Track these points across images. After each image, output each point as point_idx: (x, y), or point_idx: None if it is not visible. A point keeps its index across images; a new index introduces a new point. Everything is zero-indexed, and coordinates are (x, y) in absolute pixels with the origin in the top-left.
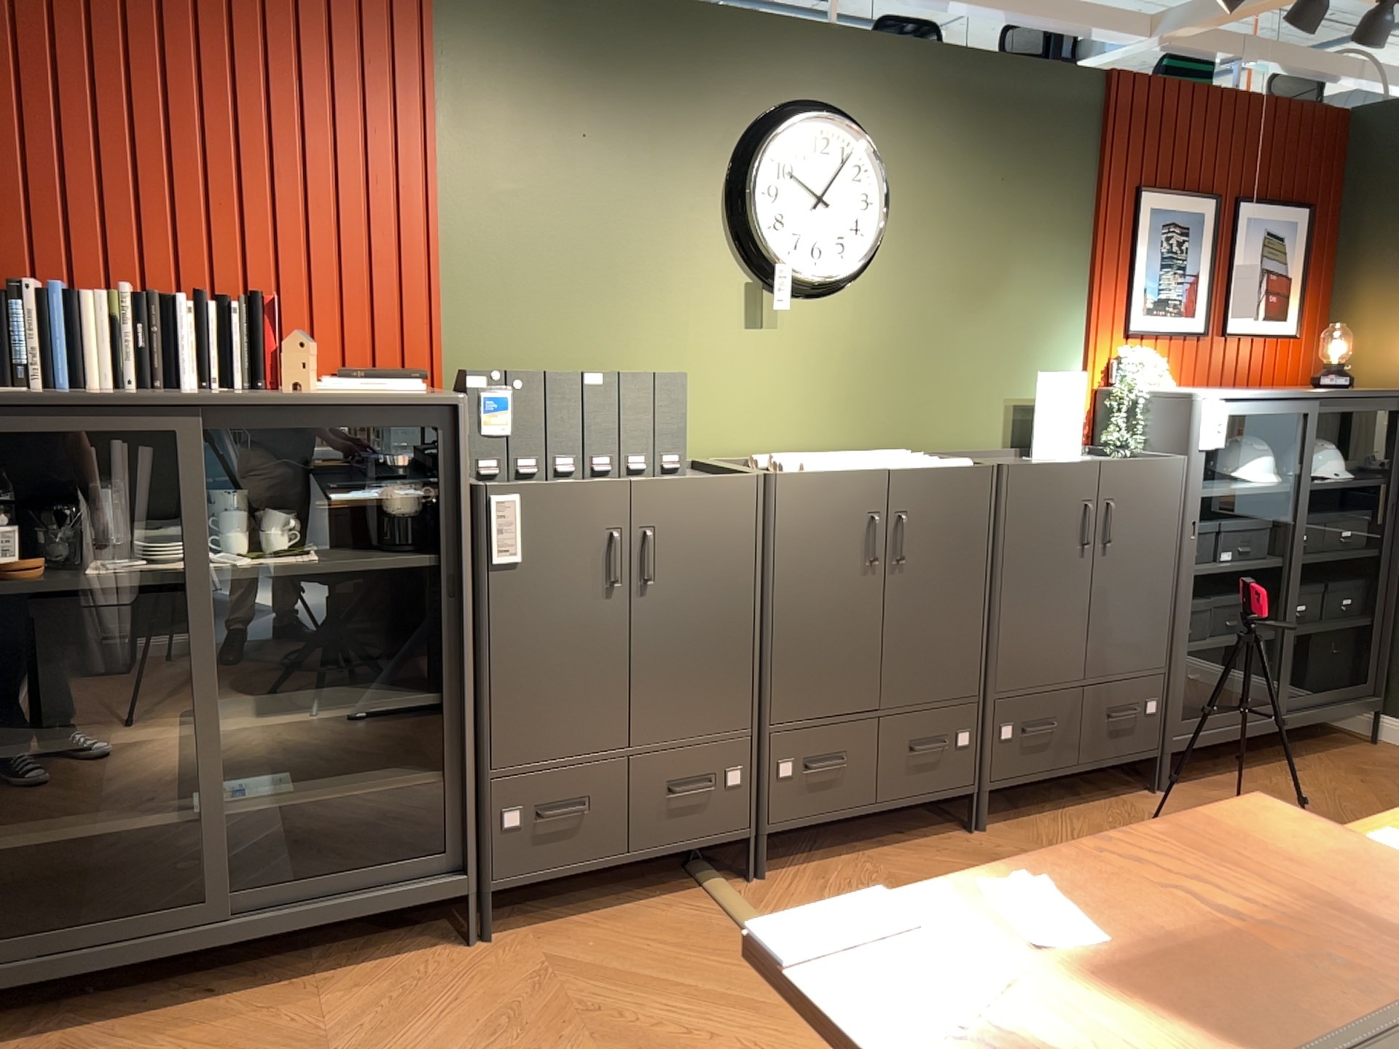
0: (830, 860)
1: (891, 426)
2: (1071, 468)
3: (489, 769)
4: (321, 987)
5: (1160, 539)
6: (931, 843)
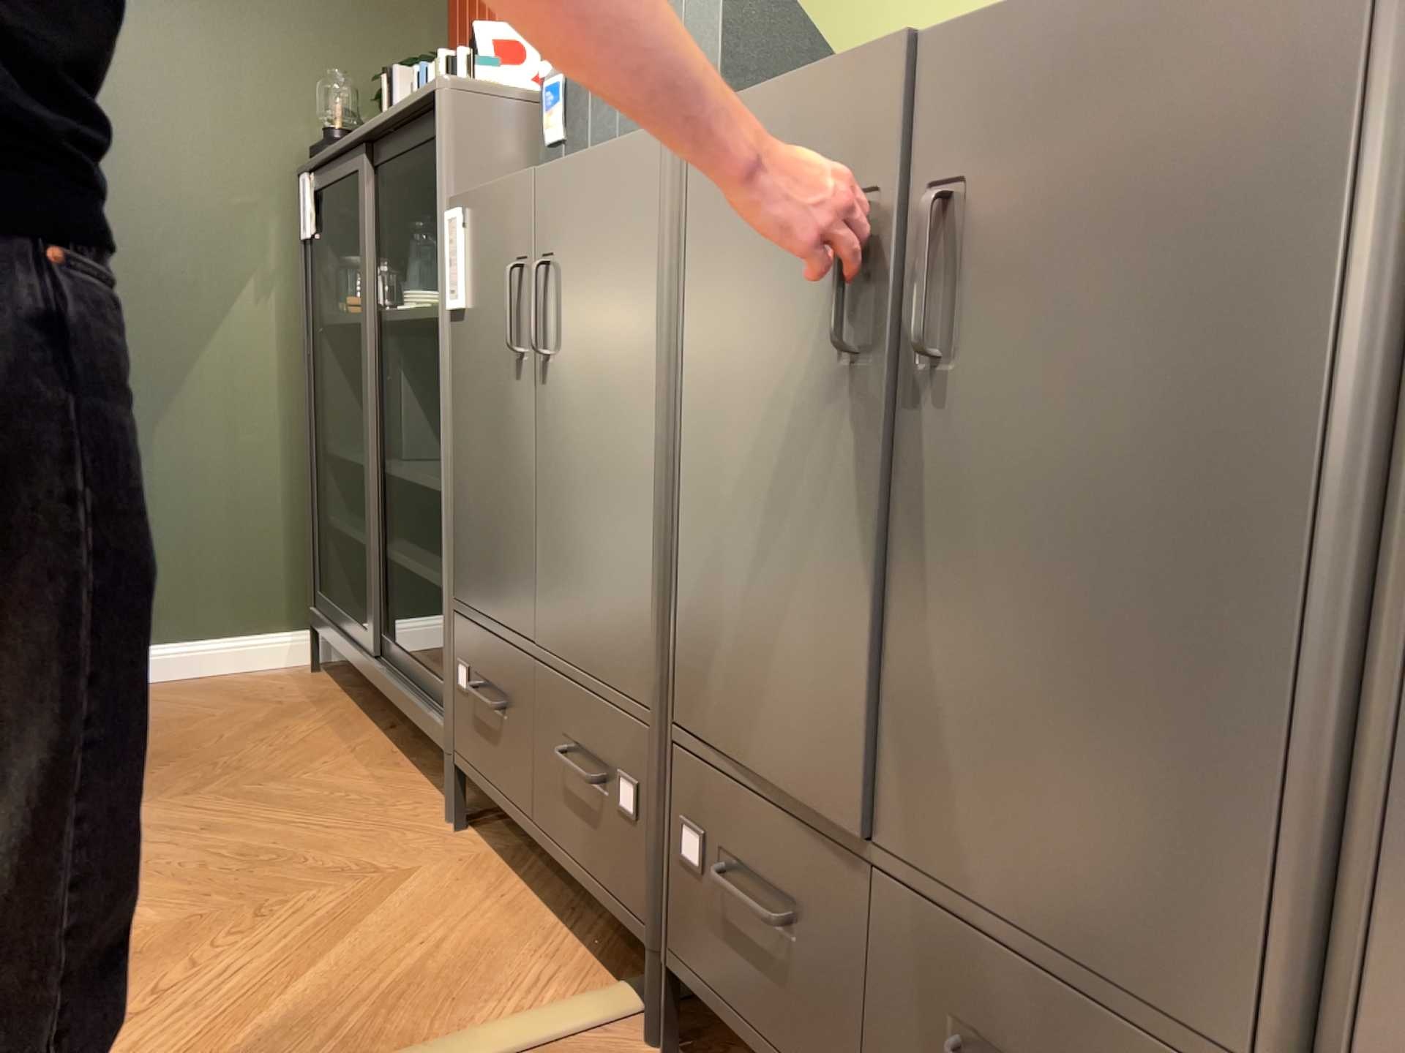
0: None
1: None
2: None
3: (452, 596)
4: (379, 766)
5: None
6: None
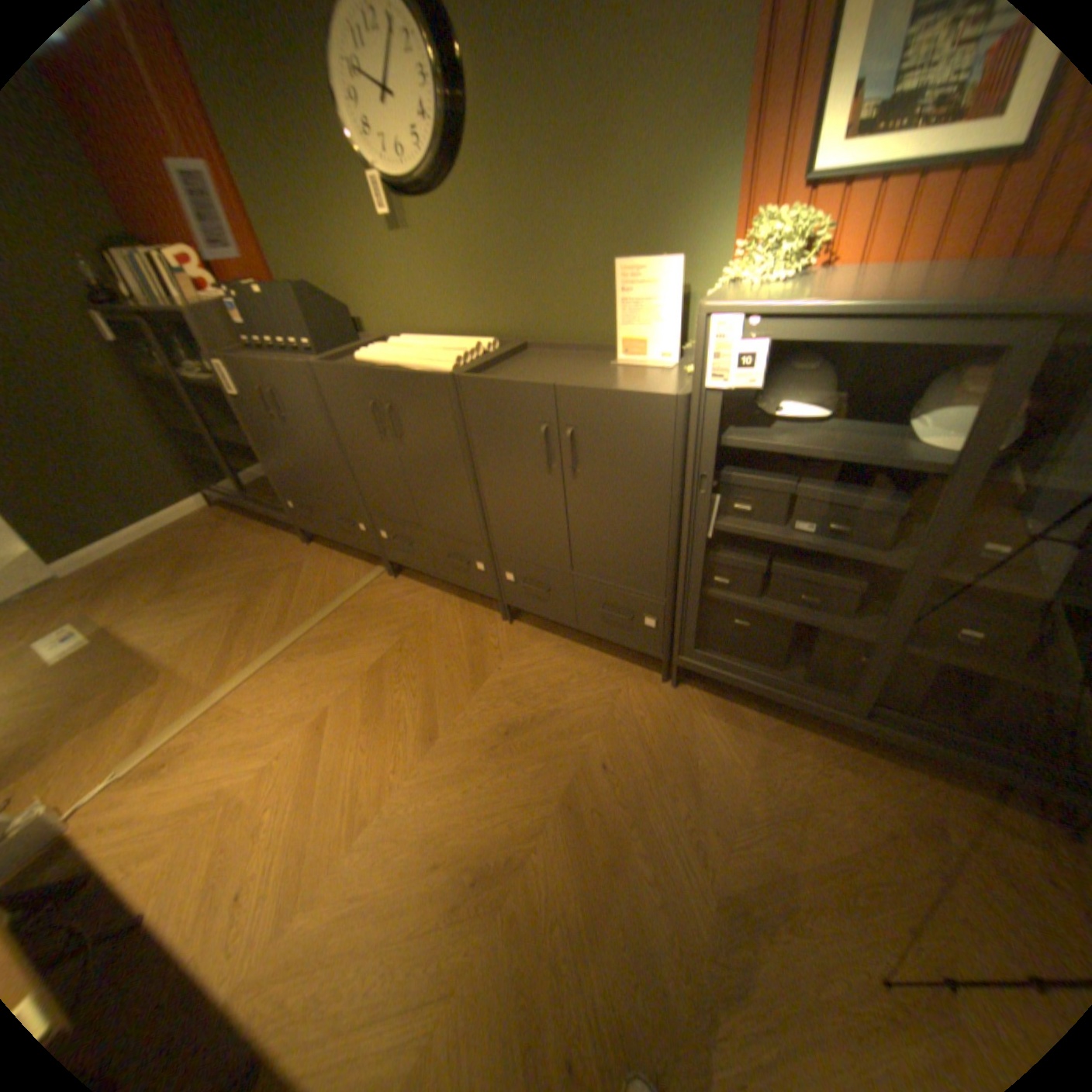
0: (431, 587)
1: (511, 316)
2: (521, 388)
3: (276, 482)
4: (268, 534)
5: (644, 481)
6: (478, 611)
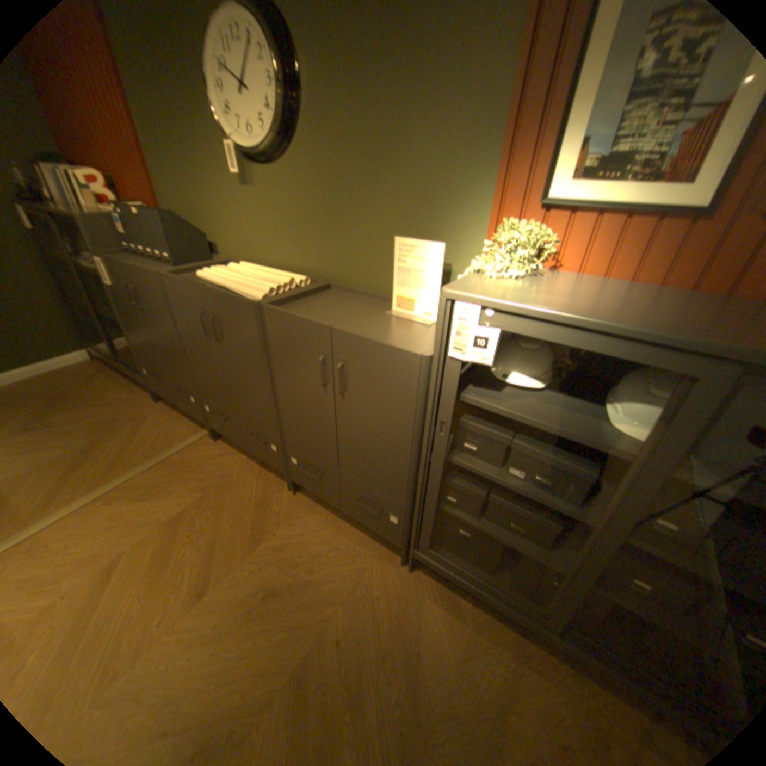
0: (240, 453)
1: (321, 261)
2: (306, 324)
3: (135, 353)
4: (128, 389)
5: (394, 414)
6: (271, 479)
